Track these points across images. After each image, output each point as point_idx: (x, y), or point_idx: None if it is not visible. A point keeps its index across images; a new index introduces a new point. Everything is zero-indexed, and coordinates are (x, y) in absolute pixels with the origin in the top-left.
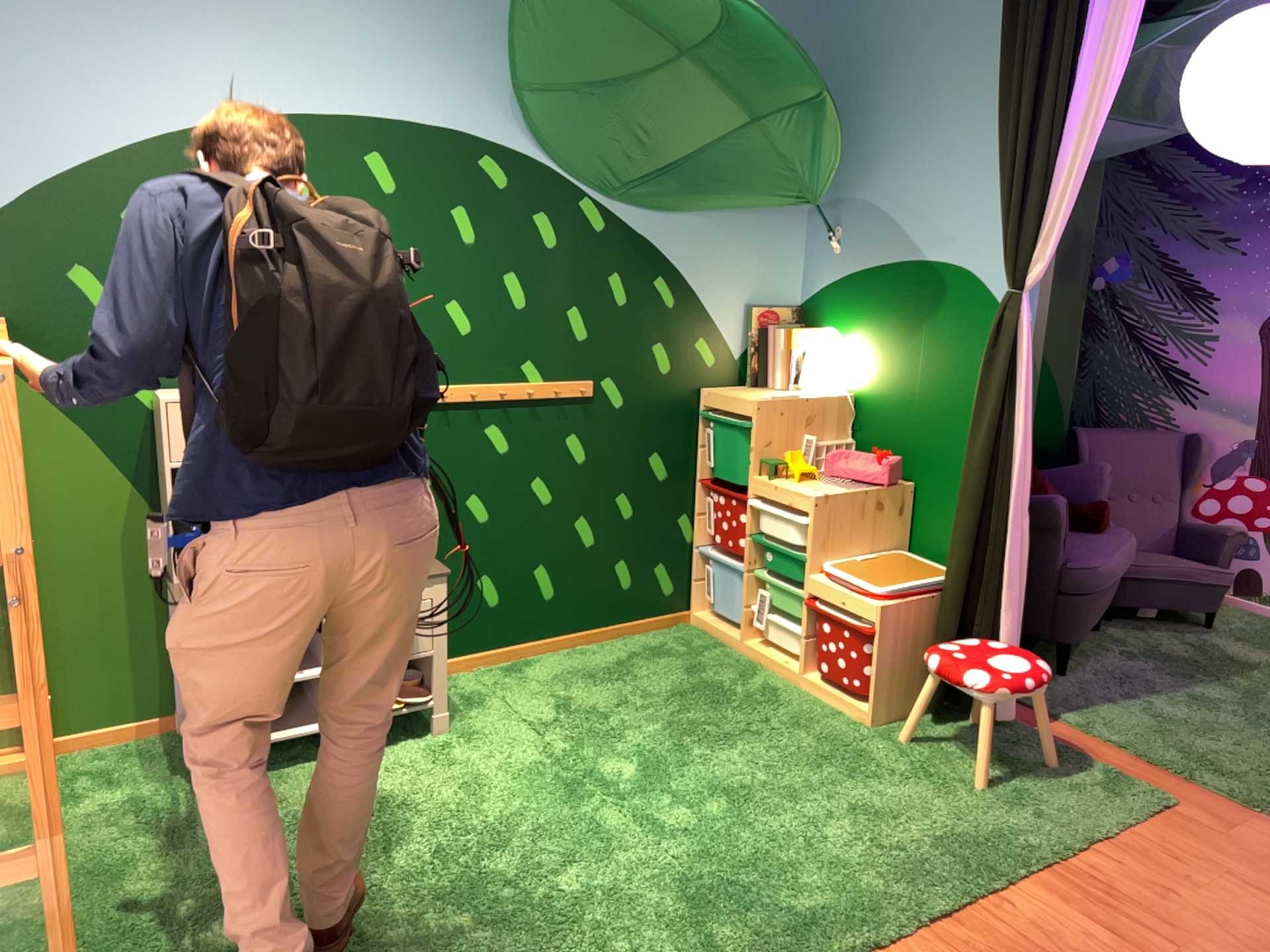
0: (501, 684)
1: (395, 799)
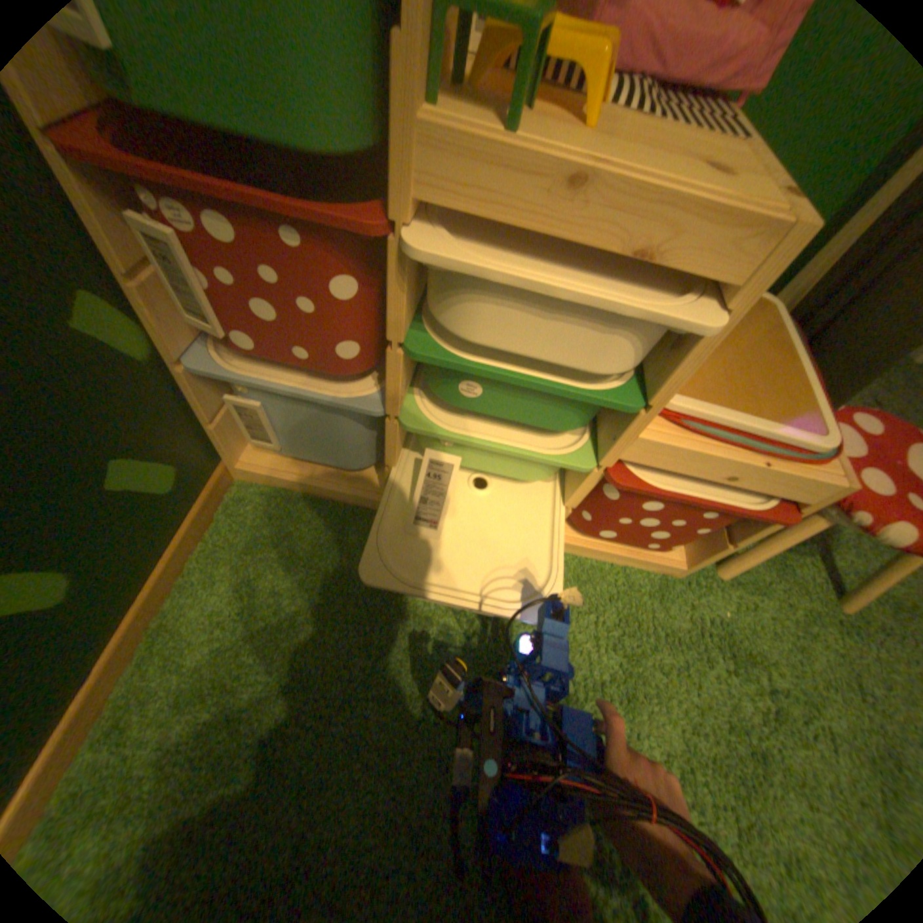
0: None
1: None
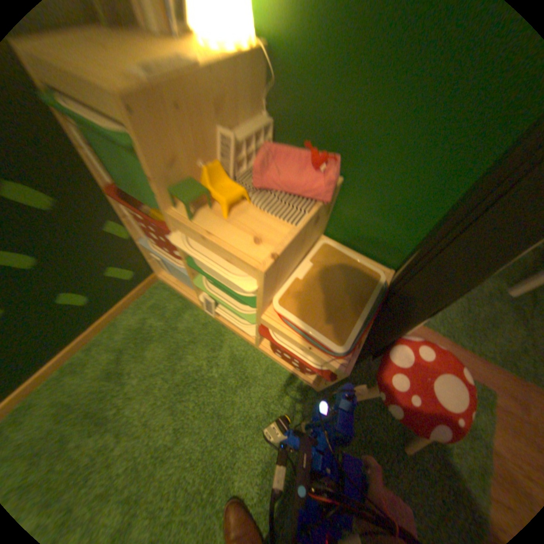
0: None
1: None
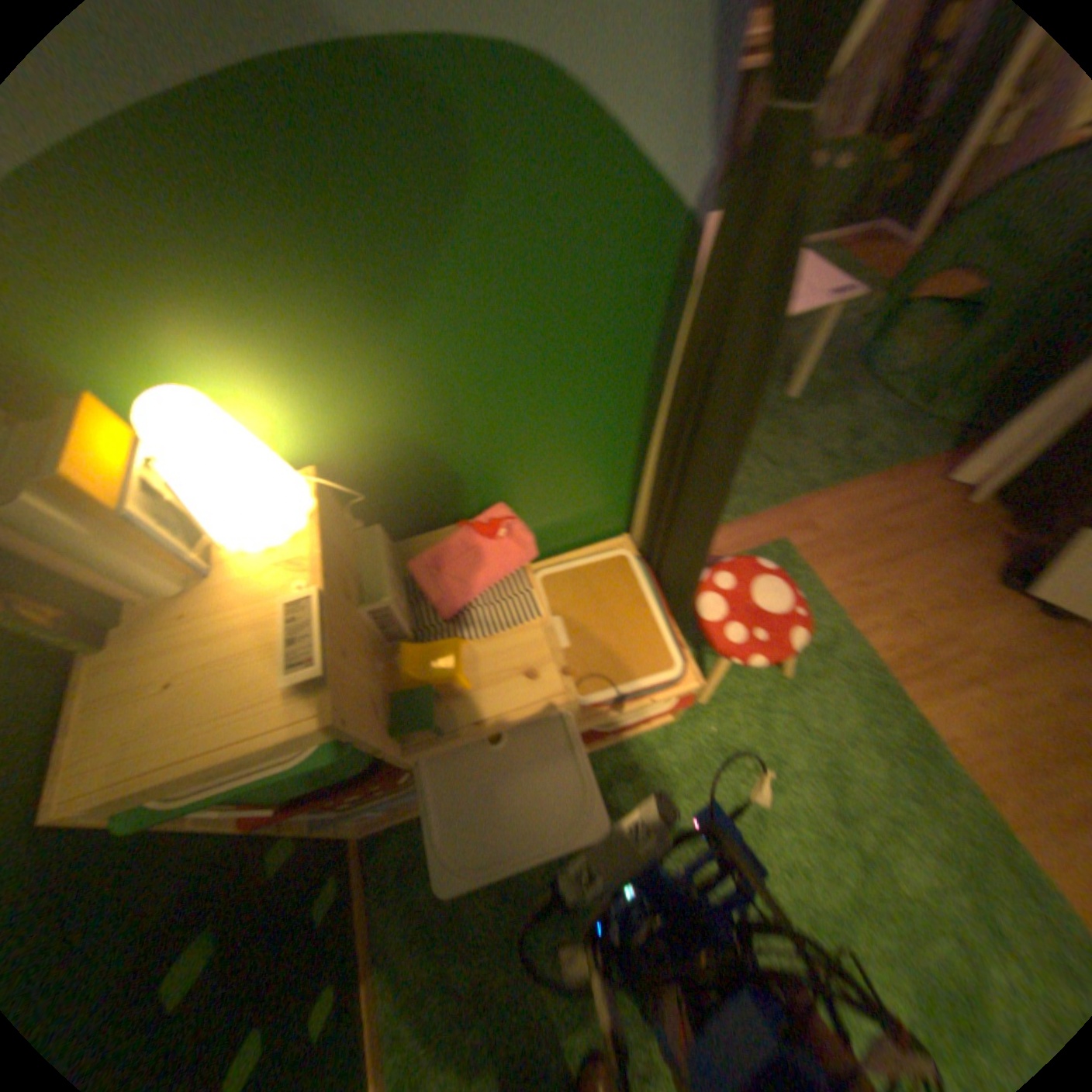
0: None
1: None
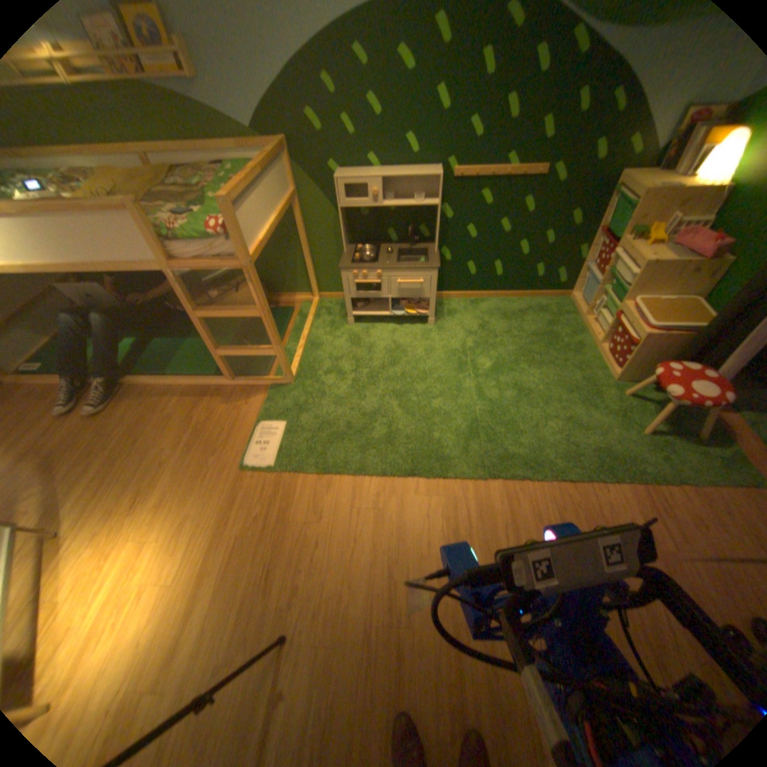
0: (464, 310)
1: (397, 350)
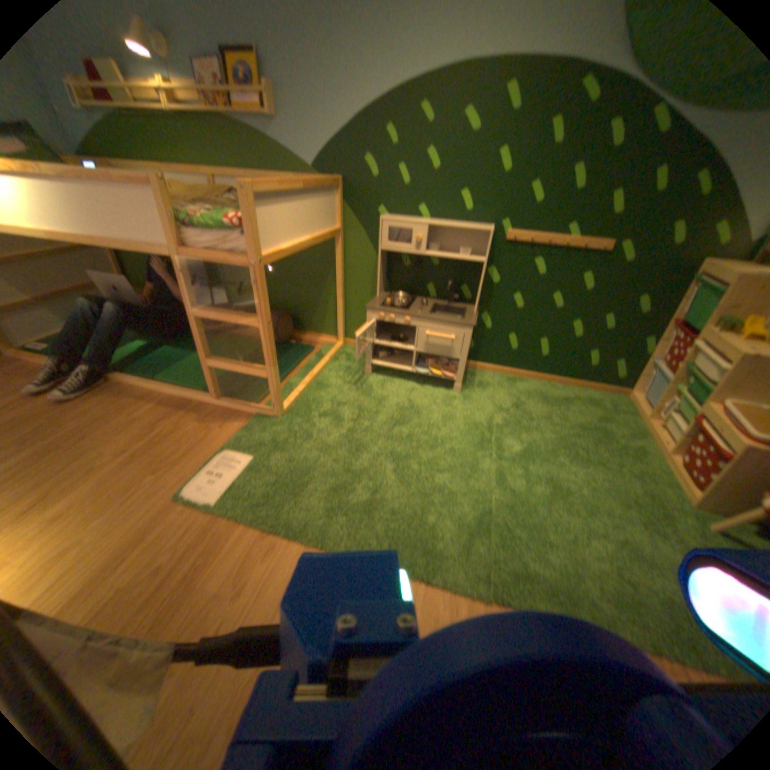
0: (497, 384)
1: (410, 409)
